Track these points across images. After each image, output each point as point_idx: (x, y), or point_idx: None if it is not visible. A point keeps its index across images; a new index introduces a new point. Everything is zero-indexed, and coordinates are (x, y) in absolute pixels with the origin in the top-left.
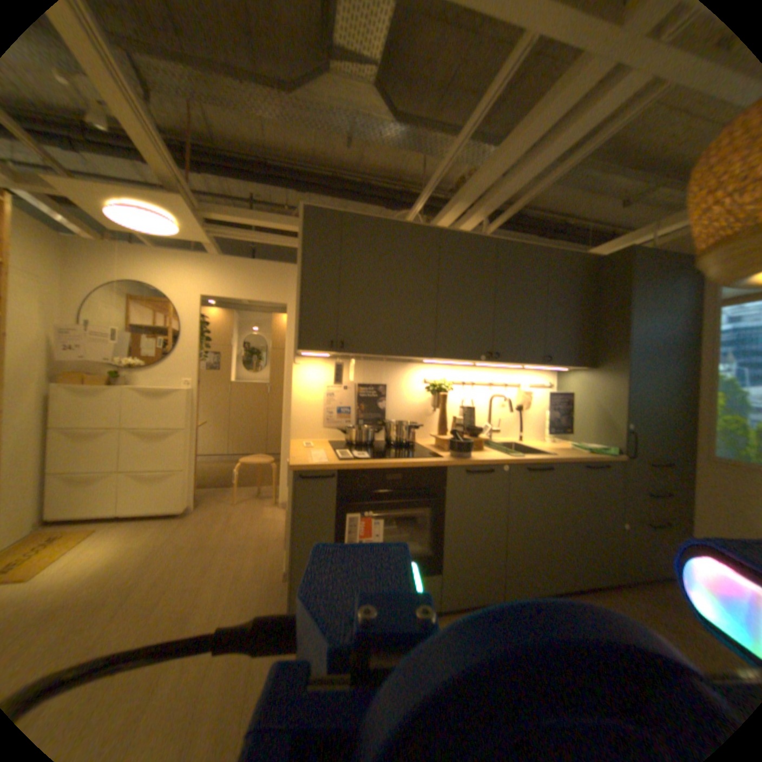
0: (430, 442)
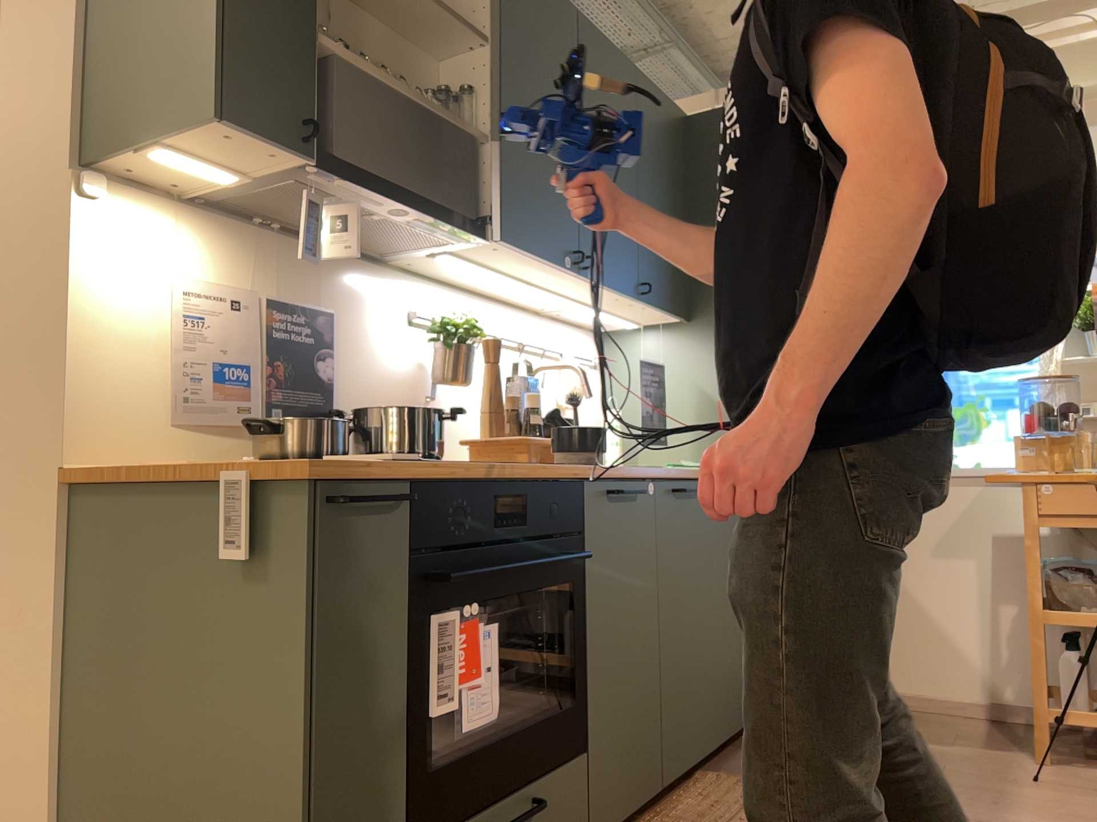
0: None
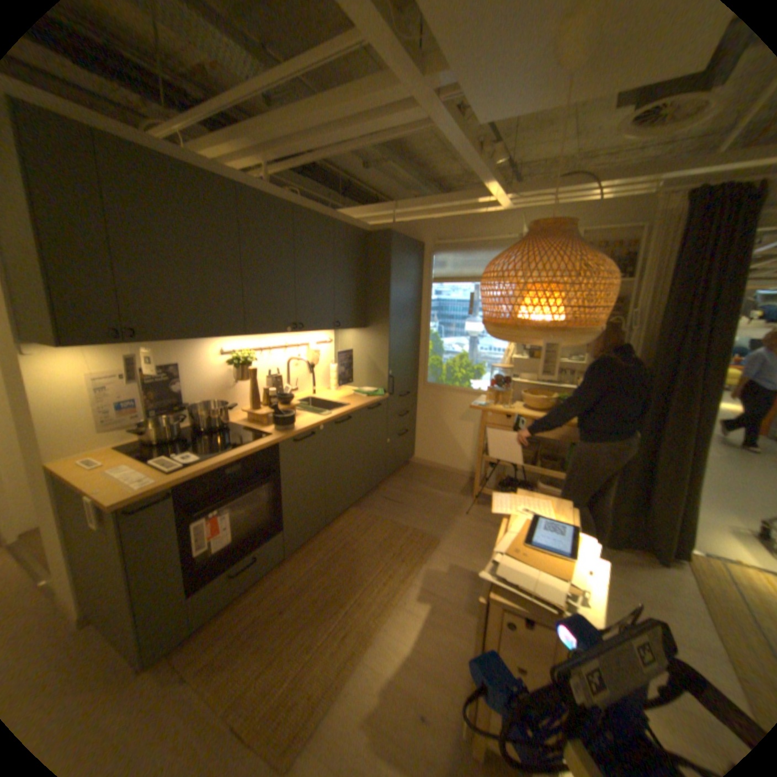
0: (240, 417)
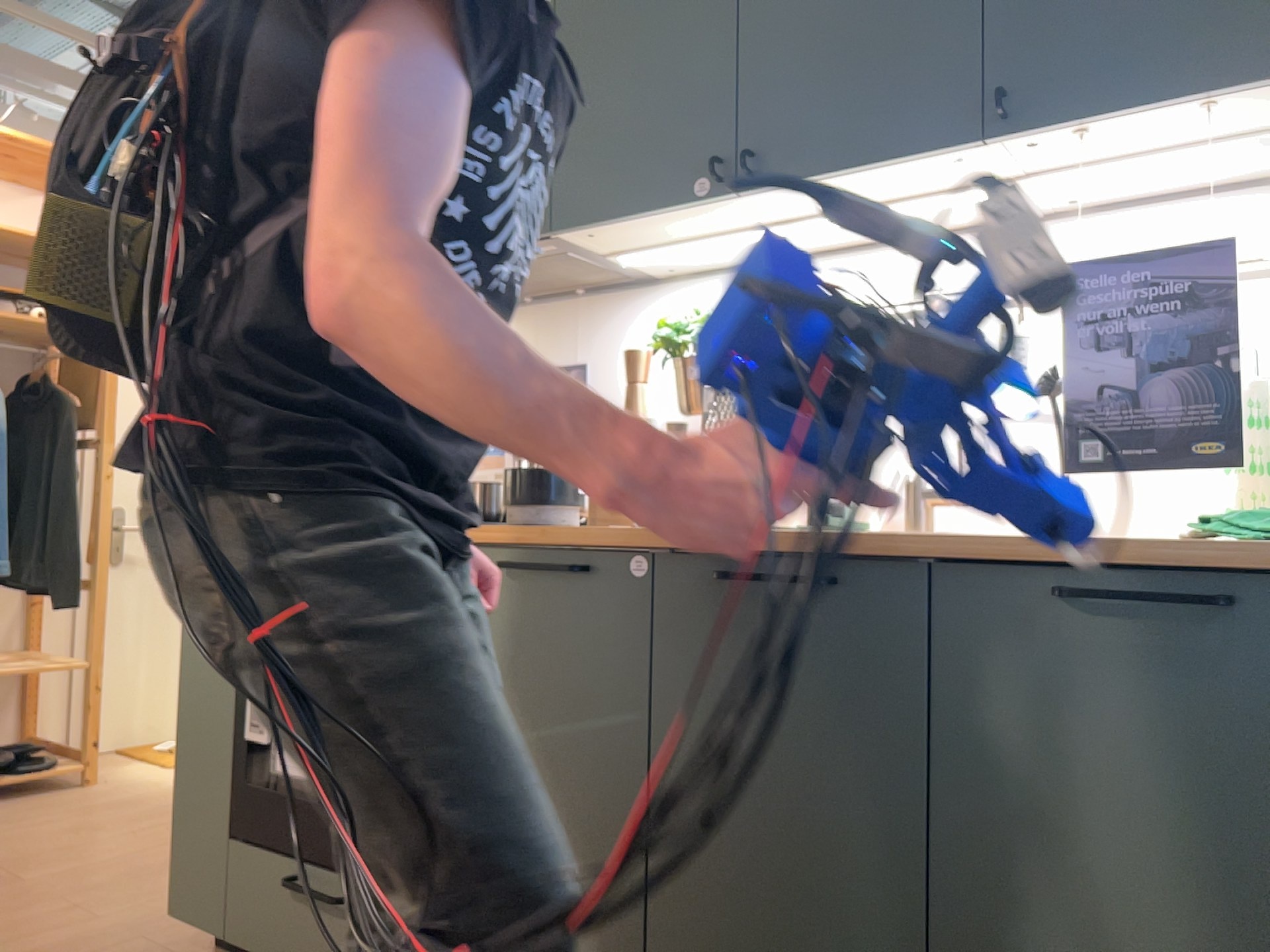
0: None
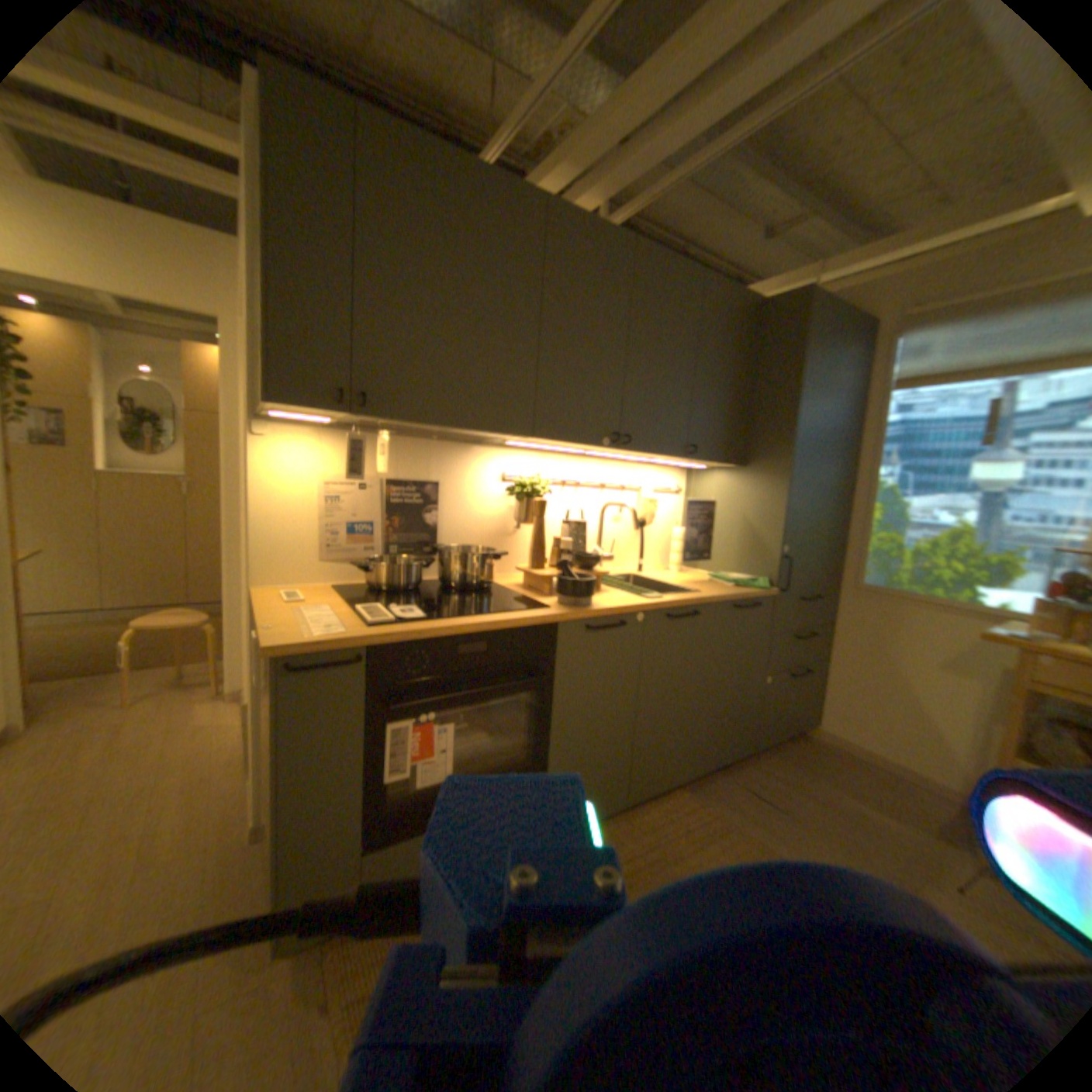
0: (514, 580)
